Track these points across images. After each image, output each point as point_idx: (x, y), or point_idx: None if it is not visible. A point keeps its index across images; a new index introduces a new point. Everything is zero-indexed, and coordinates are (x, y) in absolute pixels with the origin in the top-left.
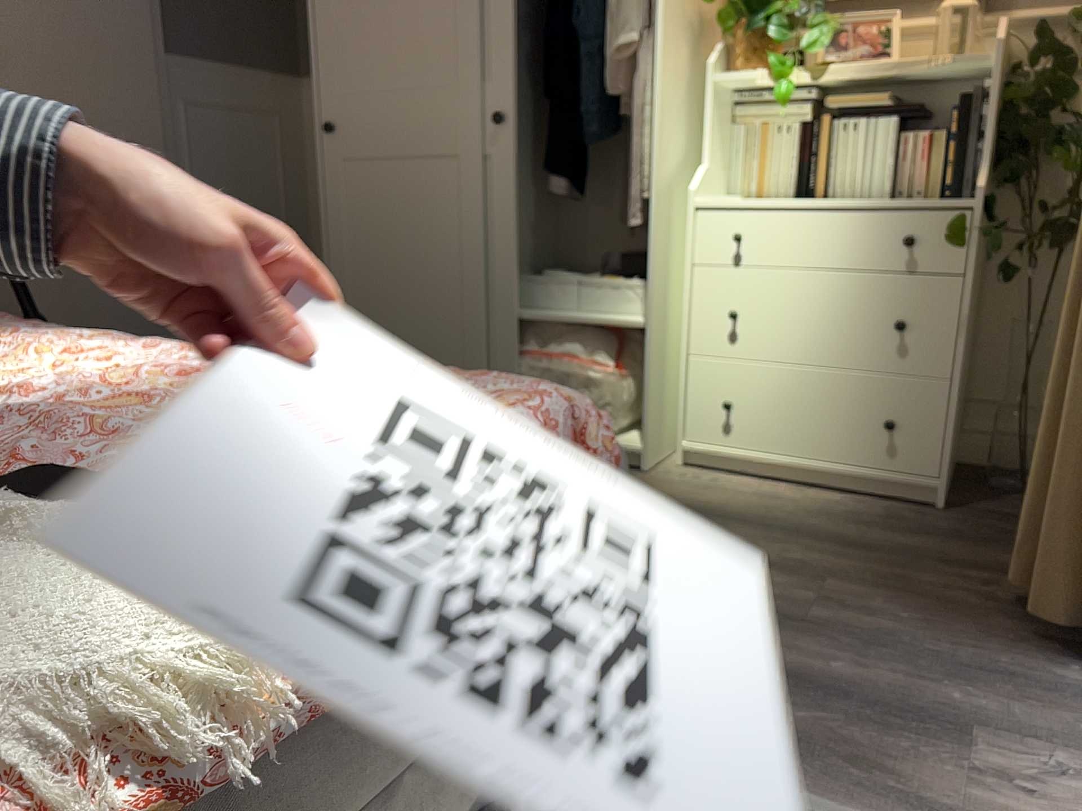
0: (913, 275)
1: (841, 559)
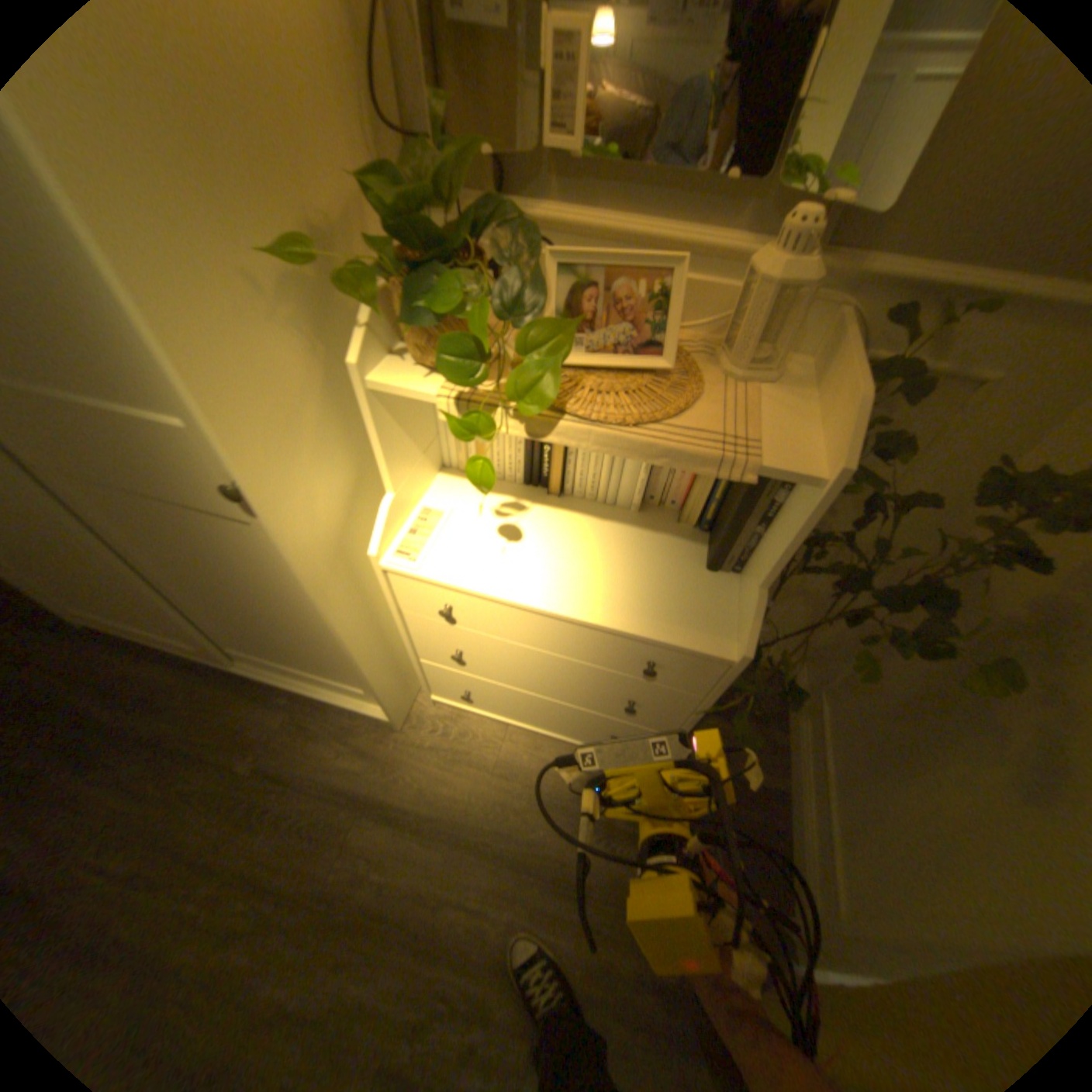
0: (649, 680)
1: (557, 919)
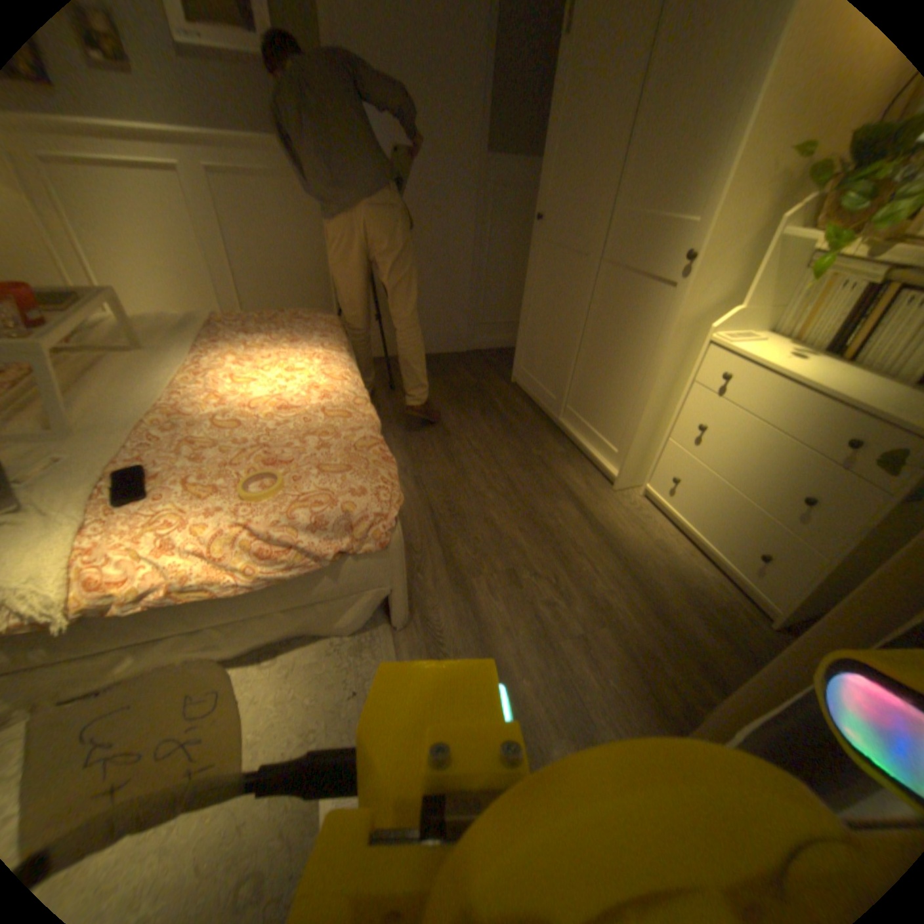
0: (847, 469)
1: (643, 616)
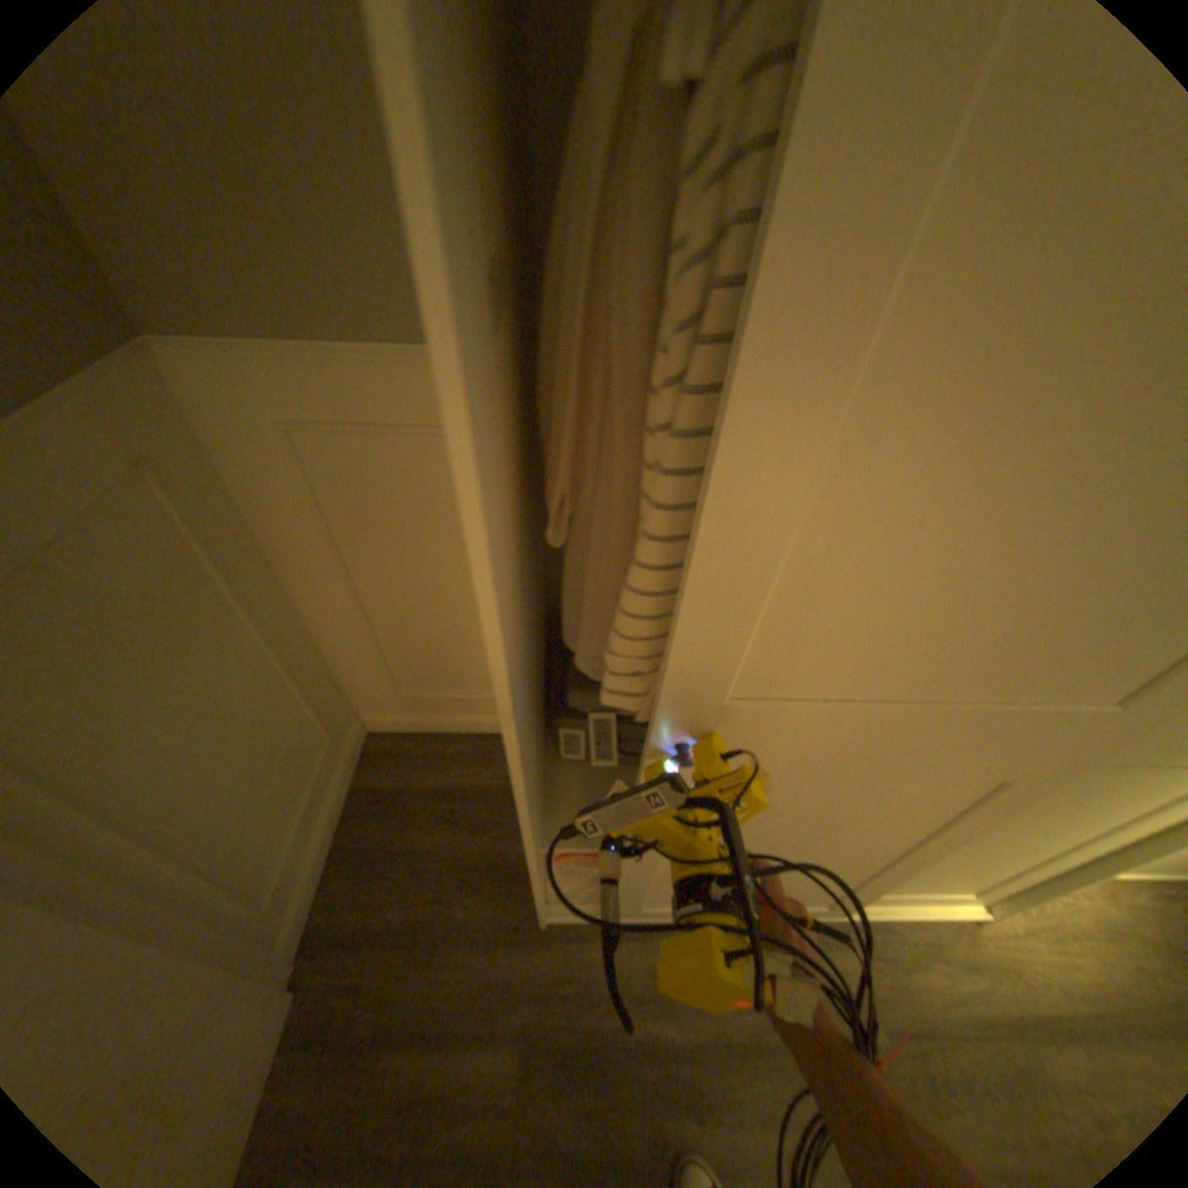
0: None
1: None
